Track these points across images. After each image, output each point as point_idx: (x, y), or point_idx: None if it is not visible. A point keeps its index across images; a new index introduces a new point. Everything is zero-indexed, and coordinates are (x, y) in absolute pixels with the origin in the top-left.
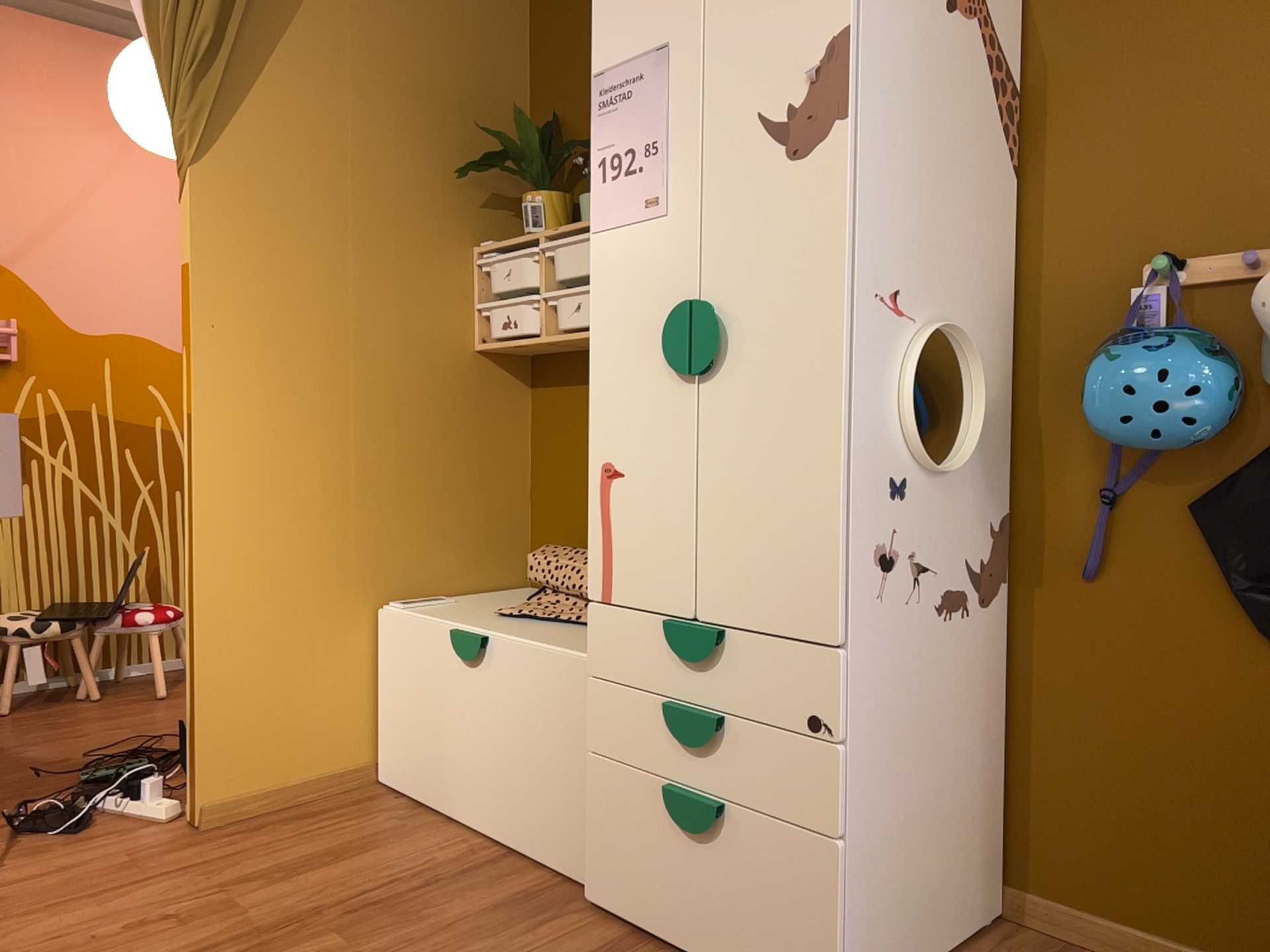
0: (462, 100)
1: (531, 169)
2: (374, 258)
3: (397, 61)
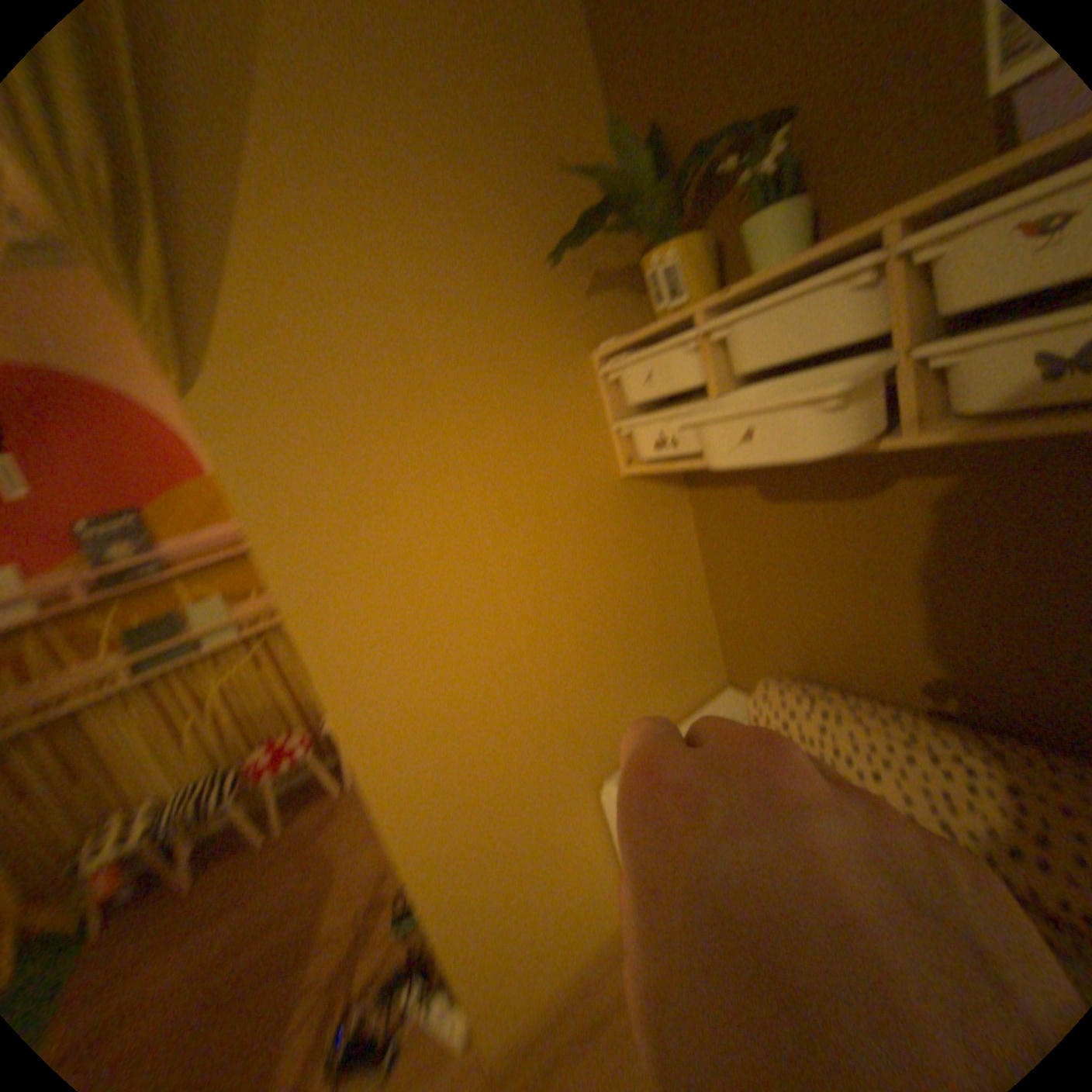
0: (527, 146)
1: (649, 208)
2: (481, 414)
3: (424, 113)
